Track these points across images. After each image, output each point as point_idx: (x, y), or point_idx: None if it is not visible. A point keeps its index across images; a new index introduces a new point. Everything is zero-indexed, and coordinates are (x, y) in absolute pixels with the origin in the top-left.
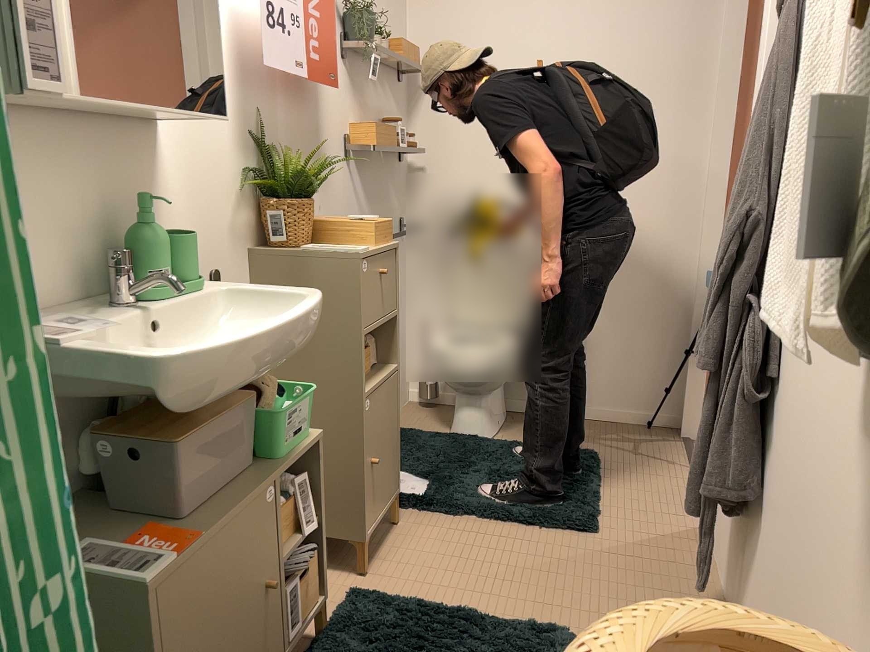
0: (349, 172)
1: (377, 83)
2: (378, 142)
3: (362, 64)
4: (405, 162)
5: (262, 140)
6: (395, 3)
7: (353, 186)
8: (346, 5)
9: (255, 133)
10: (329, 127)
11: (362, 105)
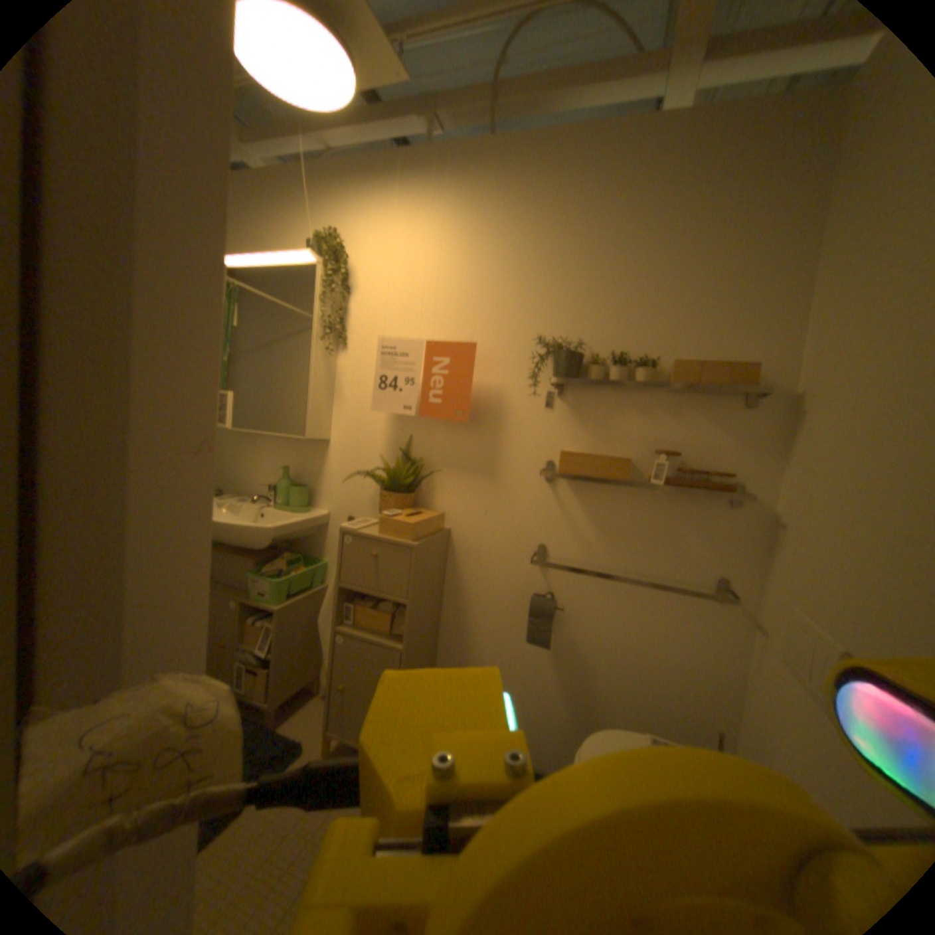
0: (551, 492)
1: (657, 408)
2: (563, 468)
3: (607, 391)
4: (763, 508)
5: (408, 453)
6: (753, 306)
7: (558, 506)
8: (571, 342)
9: (404, 448)
10: (515, 449)
11: (602, 431)
